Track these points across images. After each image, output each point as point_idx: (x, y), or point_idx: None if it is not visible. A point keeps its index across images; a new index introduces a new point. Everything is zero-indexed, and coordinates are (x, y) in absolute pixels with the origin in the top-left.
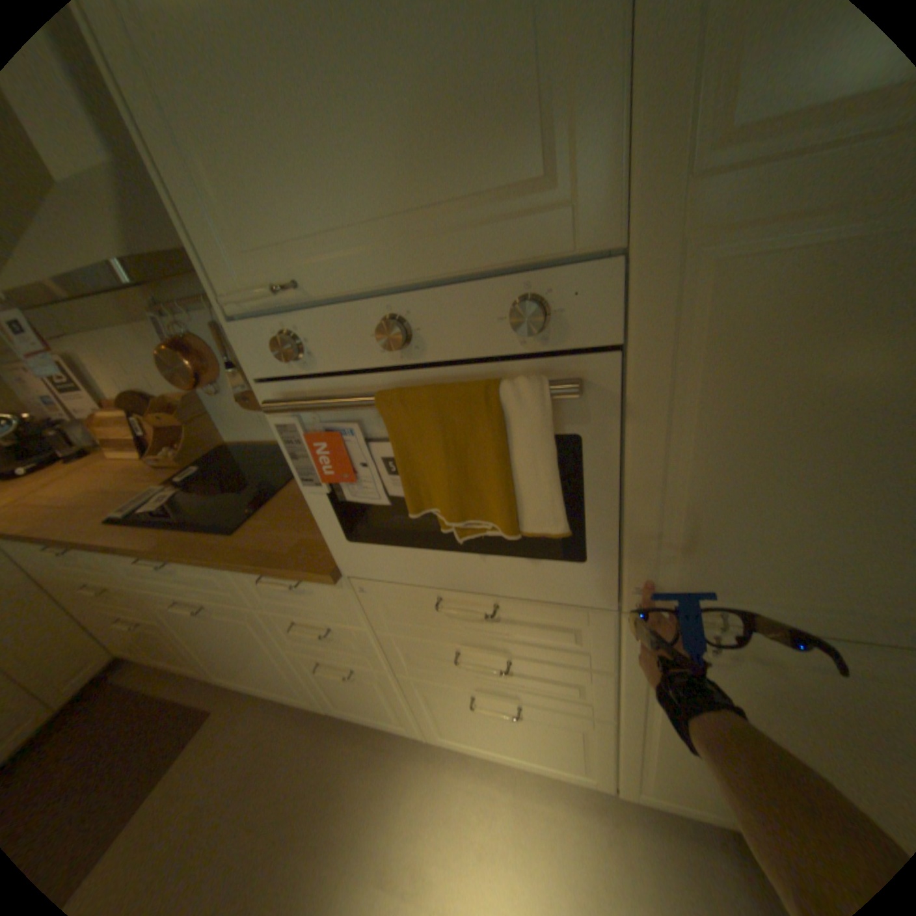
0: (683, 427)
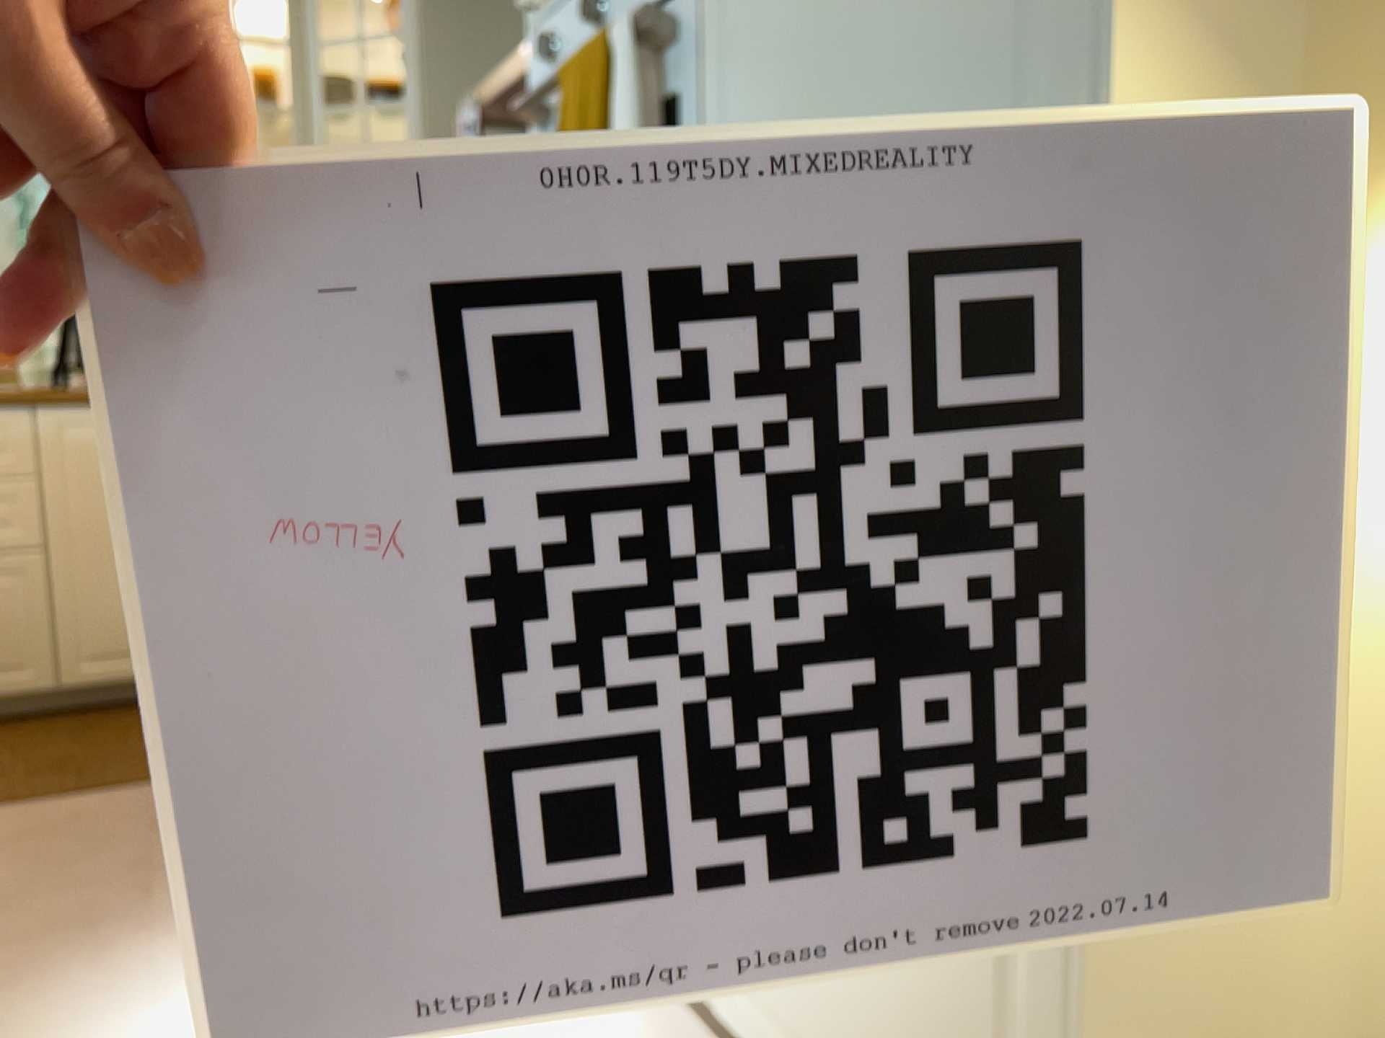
0: (740, 56)
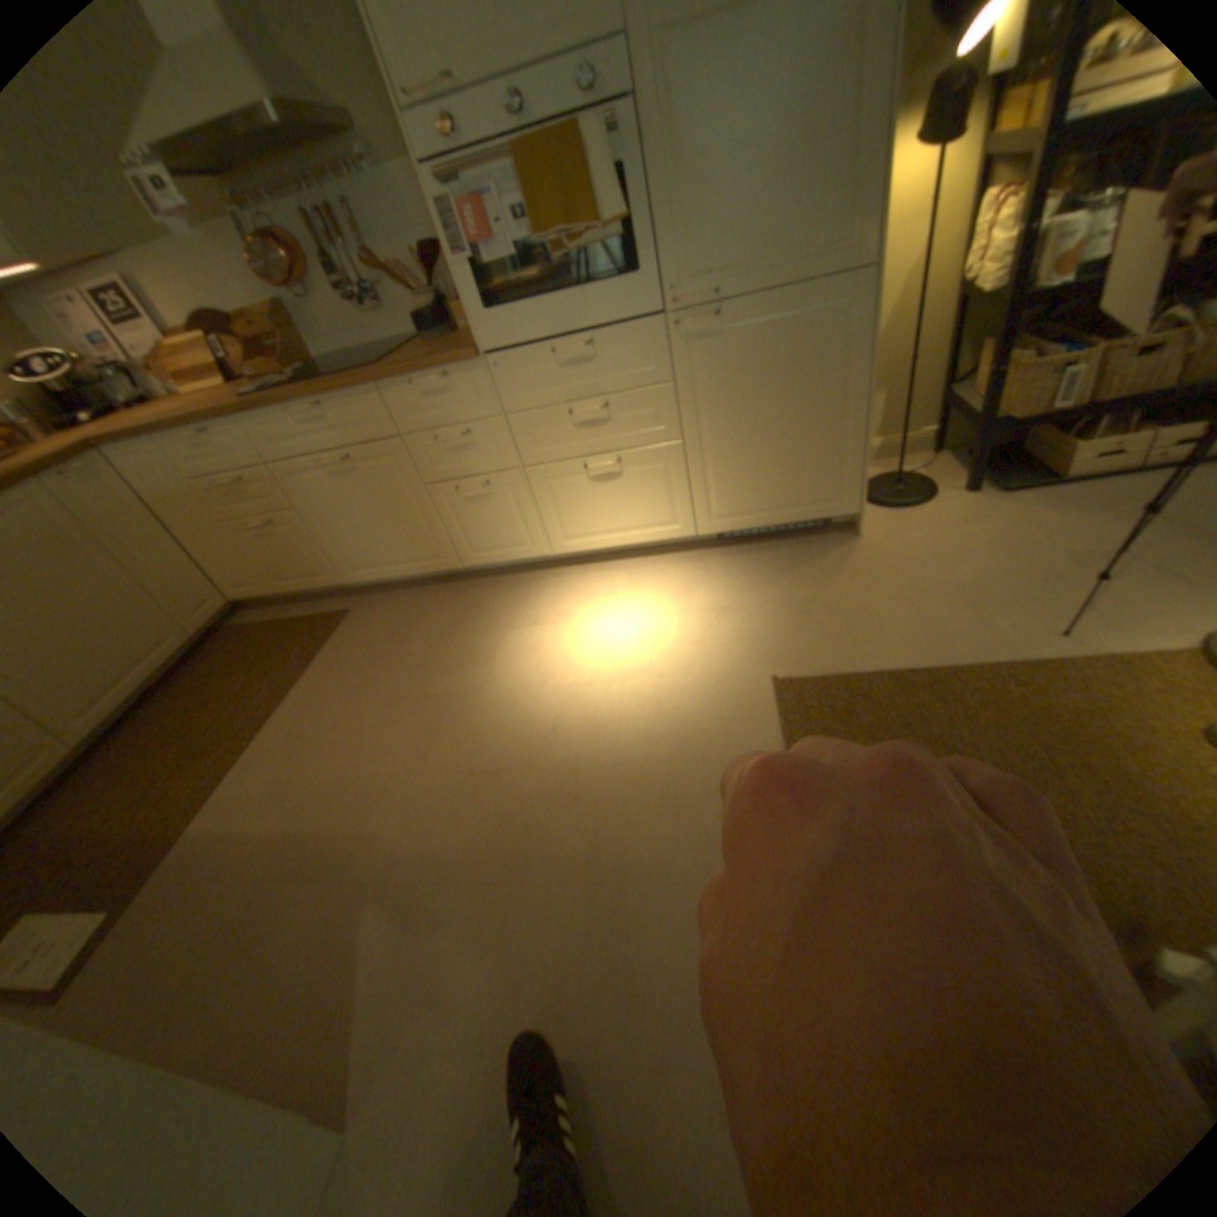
0: (670, 141)
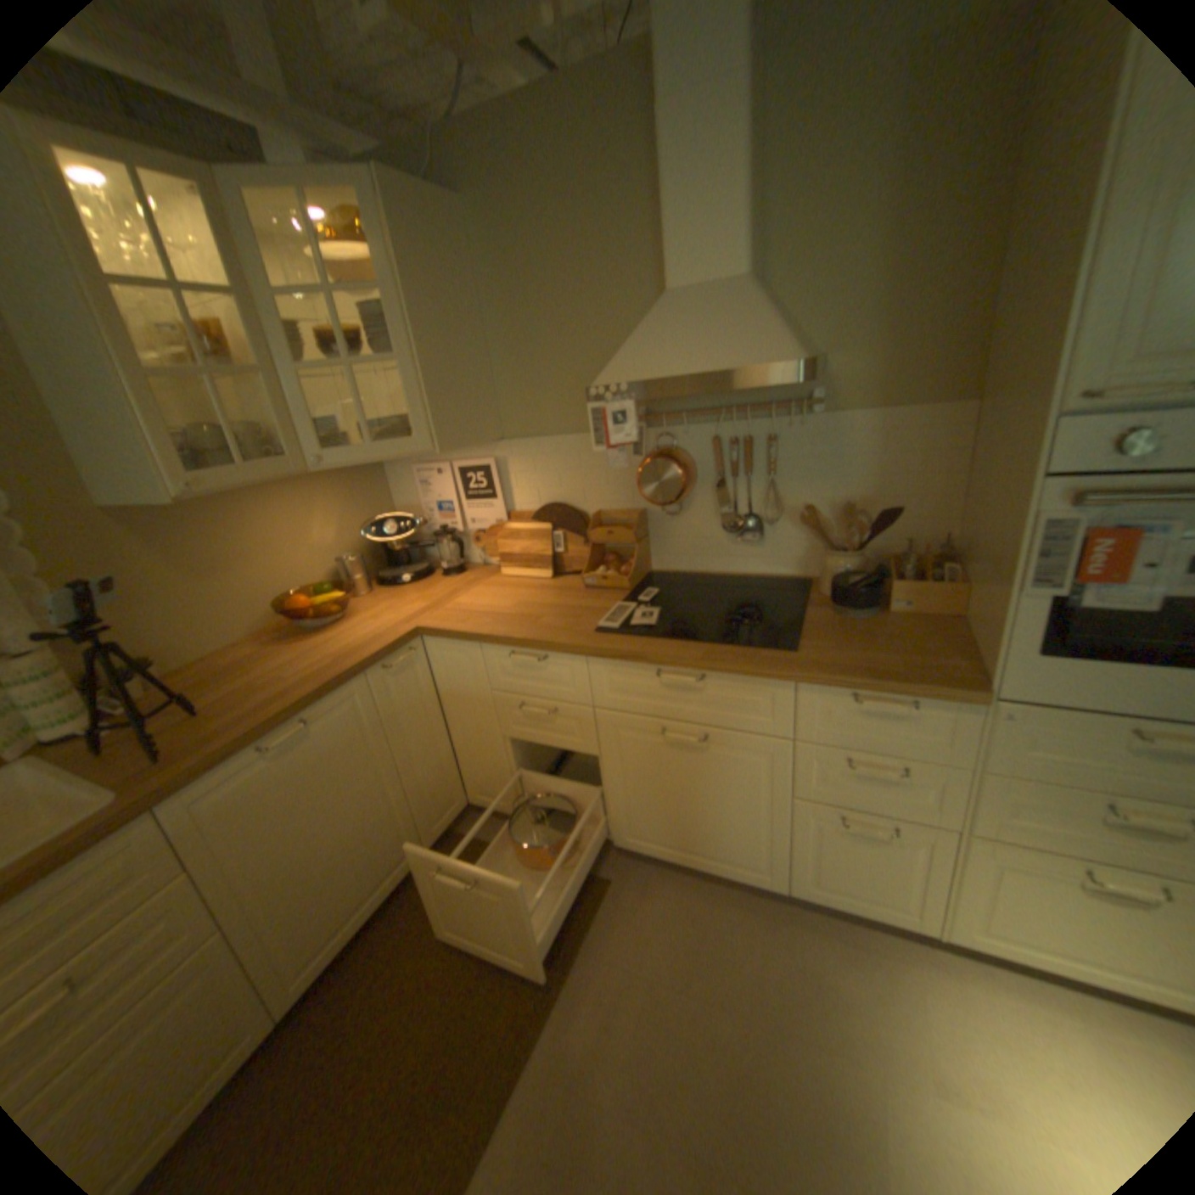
0: None
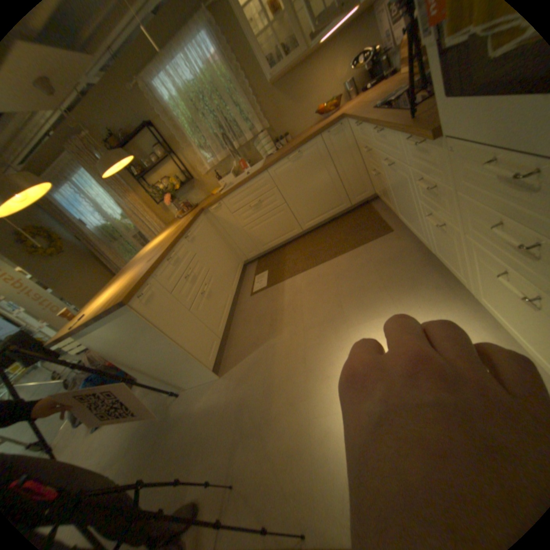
0: None
